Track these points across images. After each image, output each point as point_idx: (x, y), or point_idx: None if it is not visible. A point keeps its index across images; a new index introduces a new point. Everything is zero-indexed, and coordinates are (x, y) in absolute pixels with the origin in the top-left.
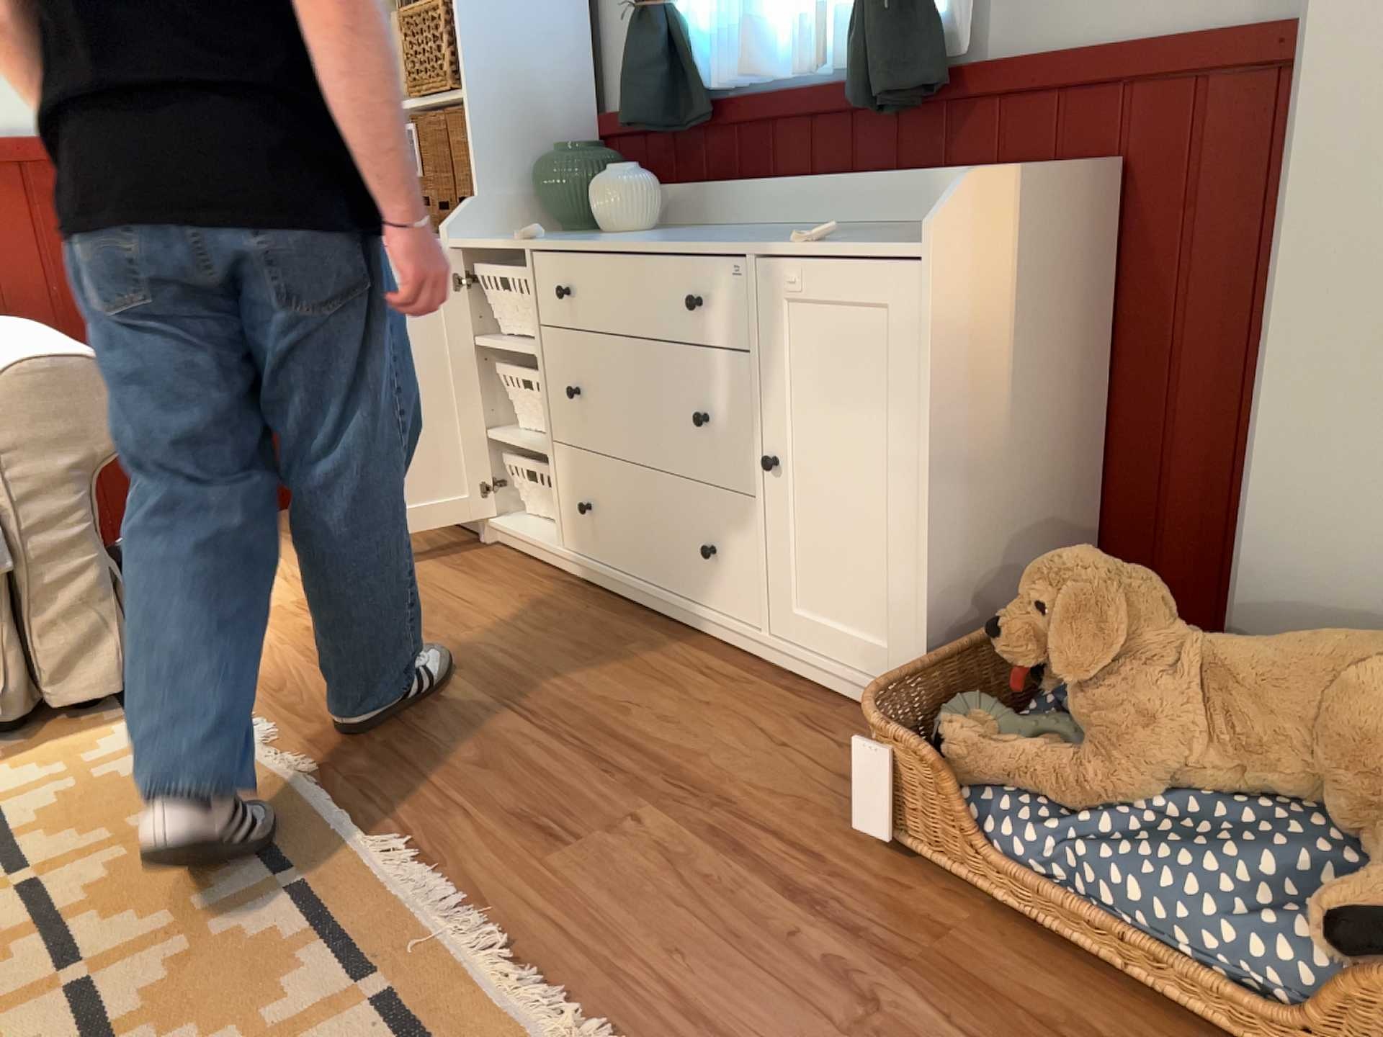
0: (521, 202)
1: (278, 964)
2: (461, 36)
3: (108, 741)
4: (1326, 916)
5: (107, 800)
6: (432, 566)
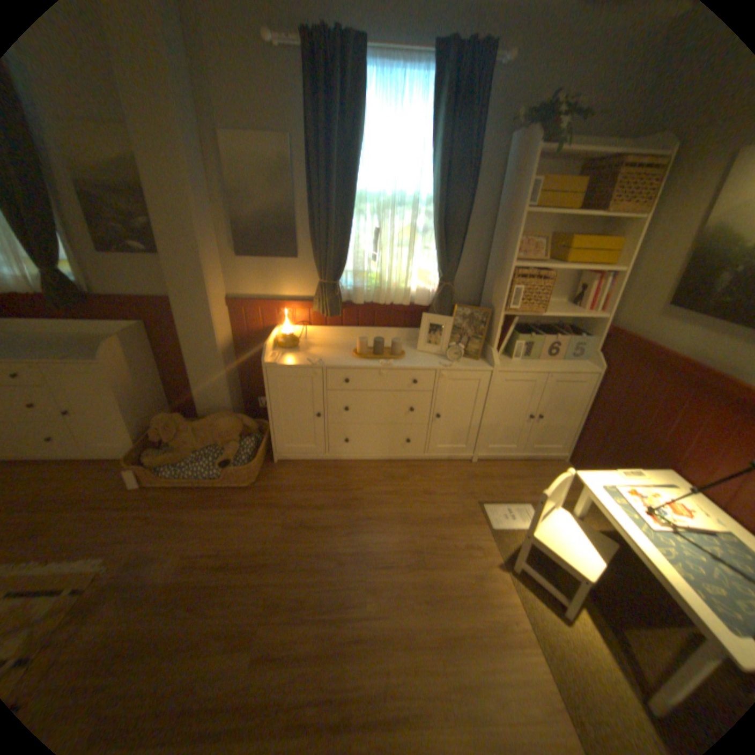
0: None
1: None
2: None
3: None
4: (217, 465)
5: None
6: None
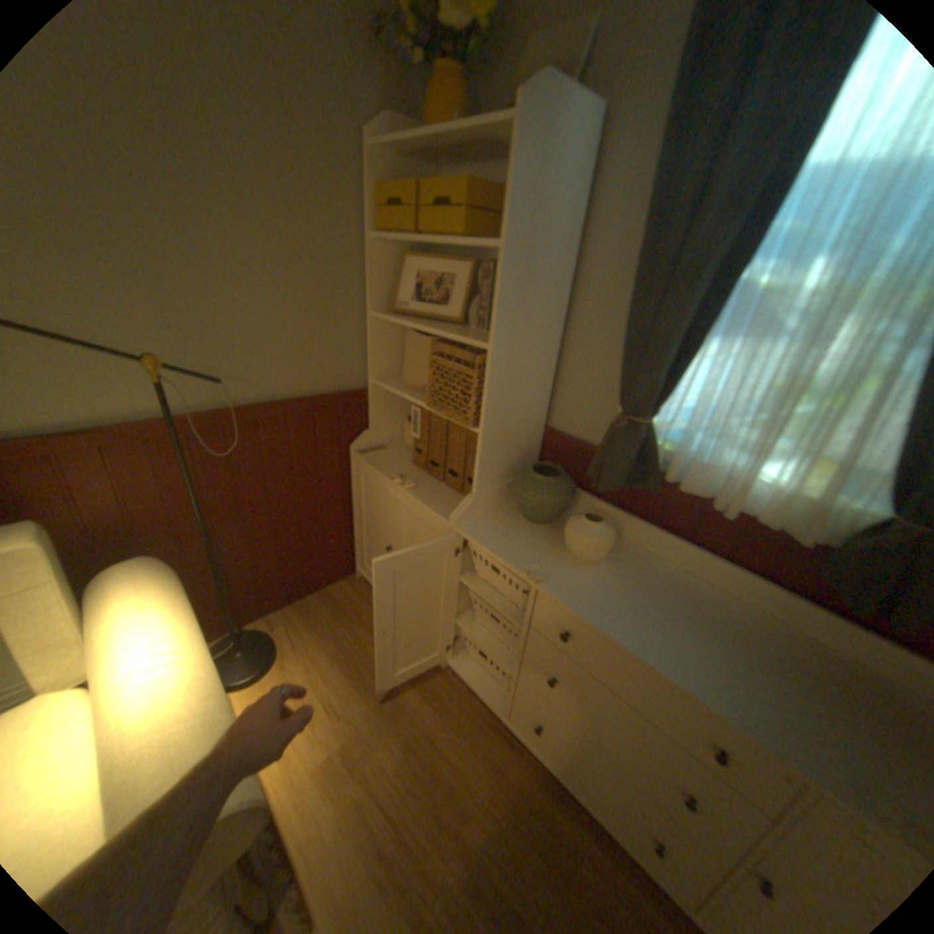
0: (499, 491)
1: None
2: (487, 397)
3: None
4: None
5: None
6: (417, 701)
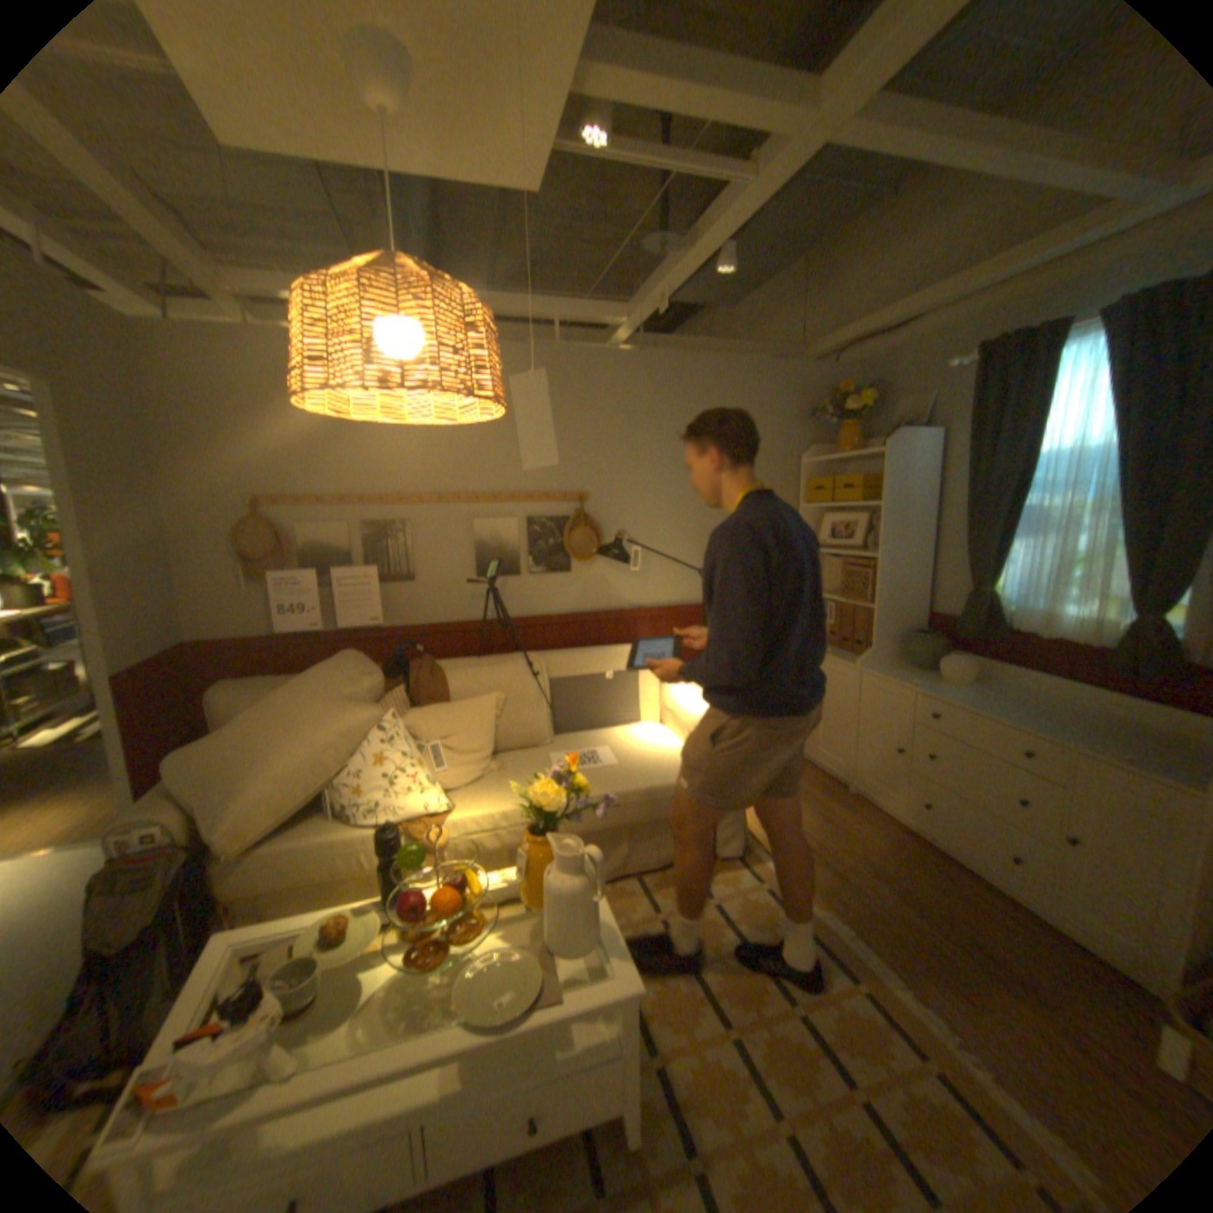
0: (891, 650)
1: (881, 1039)
2: (877, 585)
3: (742, 881)
4: None
5: (760, 916)
6: (832, 804)
